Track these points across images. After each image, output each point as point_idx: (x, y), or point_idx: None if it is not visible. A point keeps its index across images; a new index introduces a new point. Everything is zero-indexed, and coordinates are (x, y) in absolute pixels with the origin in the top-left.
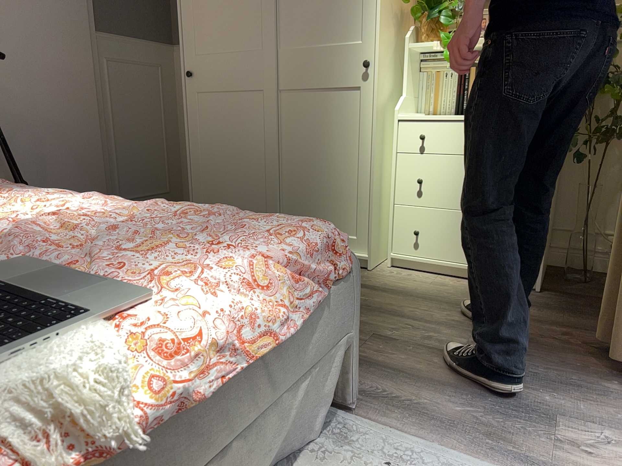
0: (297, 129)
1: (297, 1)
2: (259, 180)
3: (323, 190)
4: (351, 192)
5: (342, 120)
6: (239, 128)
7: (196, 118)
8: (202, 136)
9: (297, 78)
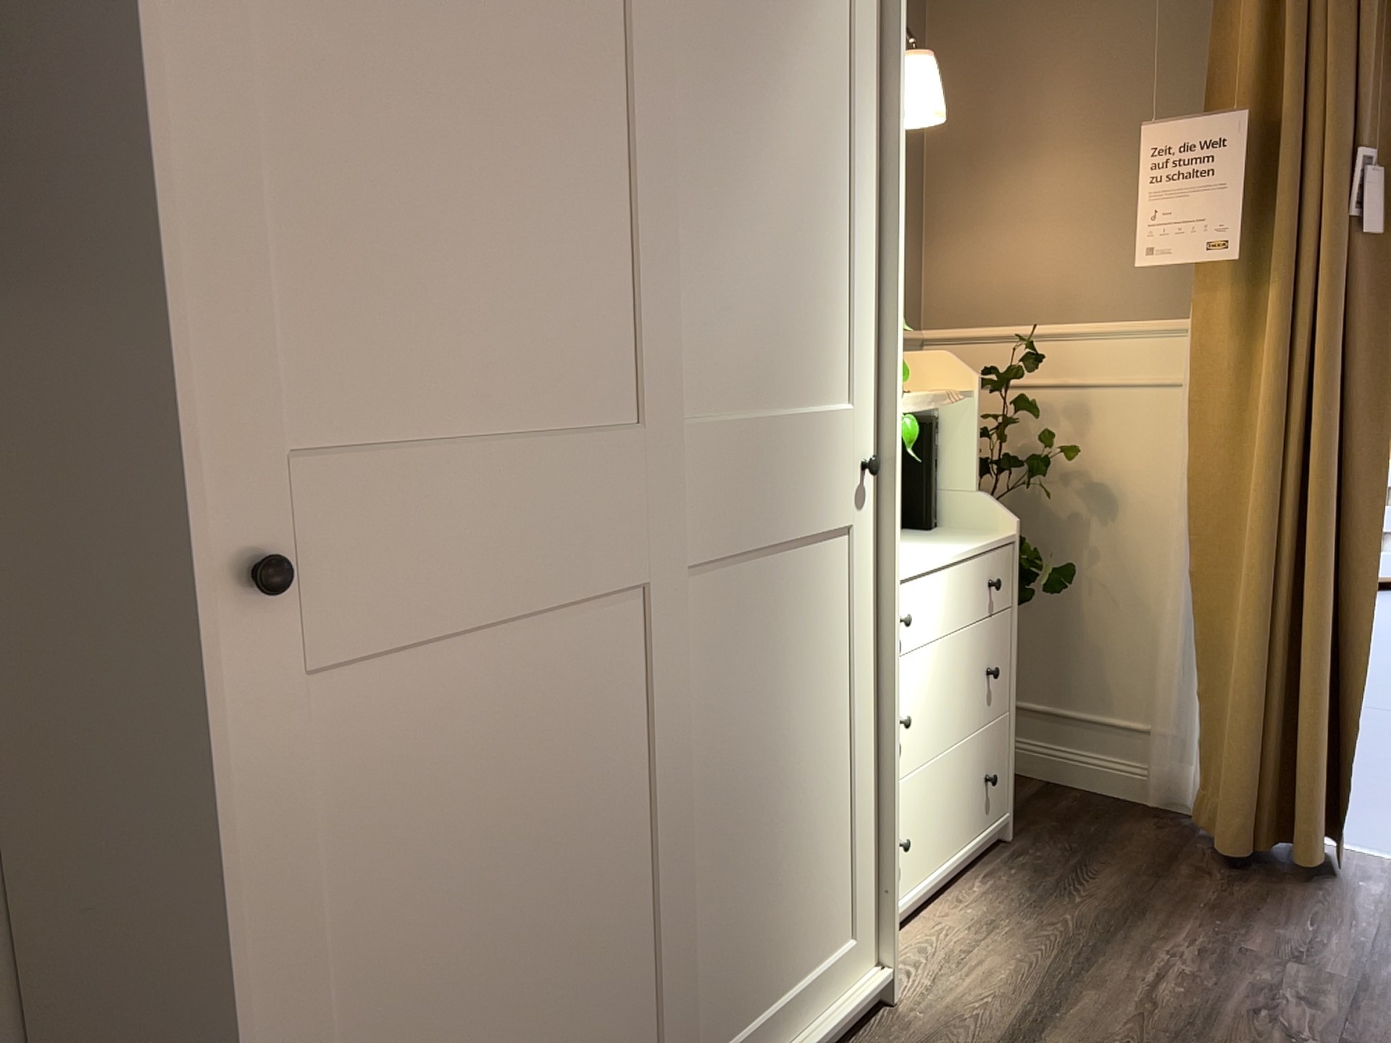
0: (726, 689)
1: (719, 268)
2: (640, 939)
3: (787, 847)
4: (837, 814)
5: (818, 623)
6: (560, 766)
7: (324, 813)
8: (365, 895)
9: (727, 519)
